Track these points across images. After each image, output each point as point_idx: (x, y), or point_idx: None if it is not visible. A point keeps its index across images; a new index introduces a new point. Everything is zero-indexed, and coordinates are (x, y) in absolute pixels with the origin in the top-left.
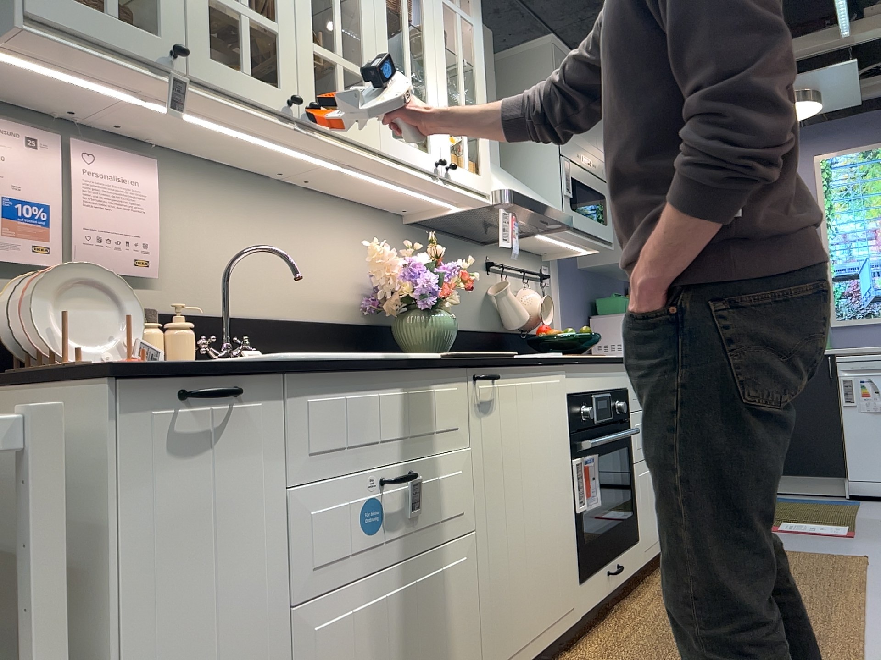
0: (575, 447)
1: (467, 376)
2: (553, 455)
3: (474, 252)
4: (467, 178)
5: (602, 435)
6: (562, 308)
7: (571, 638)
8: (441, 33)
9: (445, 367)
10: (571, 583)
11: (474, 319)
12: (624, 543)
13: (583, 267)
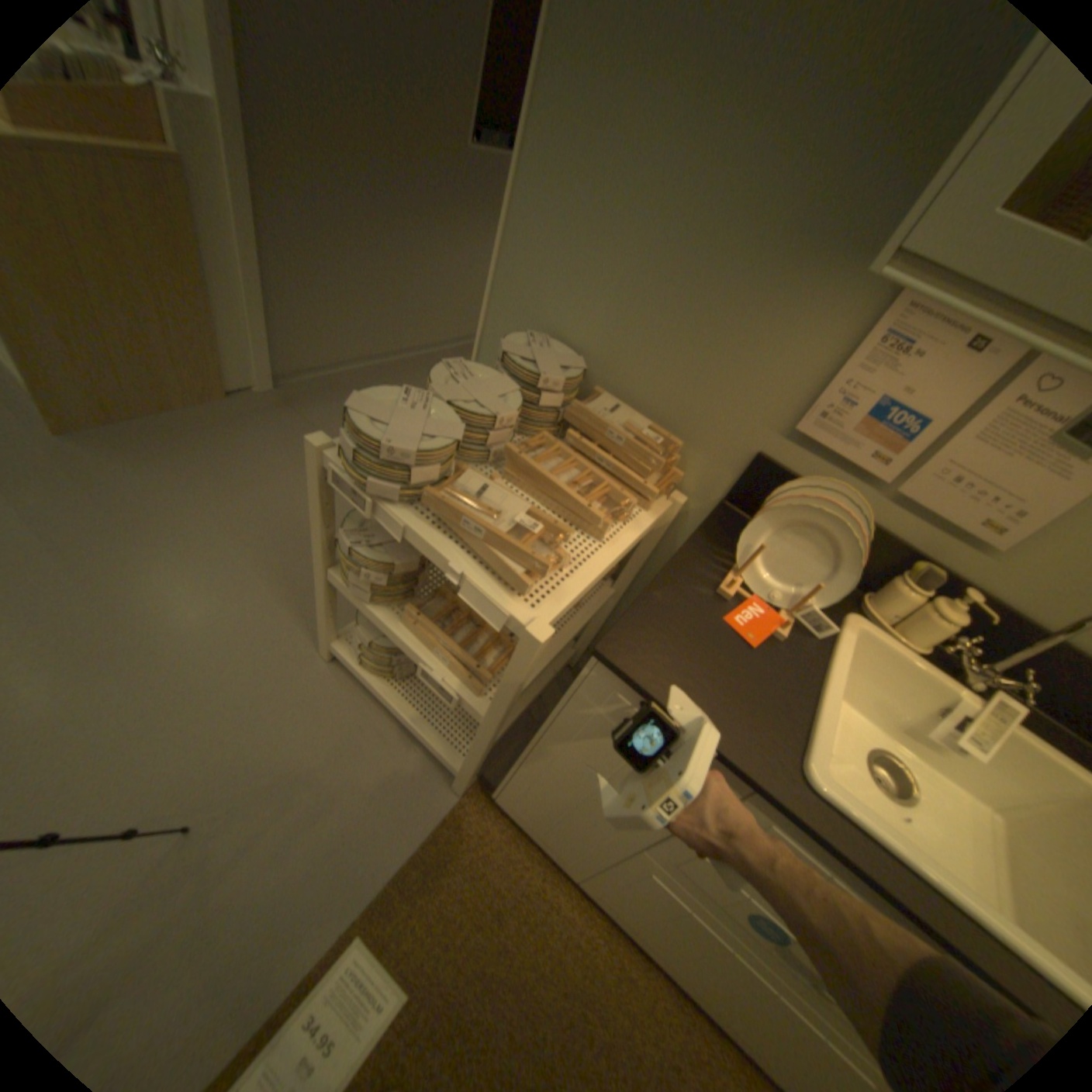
0: None
1: None
2: None
3: None
4: None
5: None
6: None
7: None
8: None
9: None
10: None
11: None
12: None
13: None
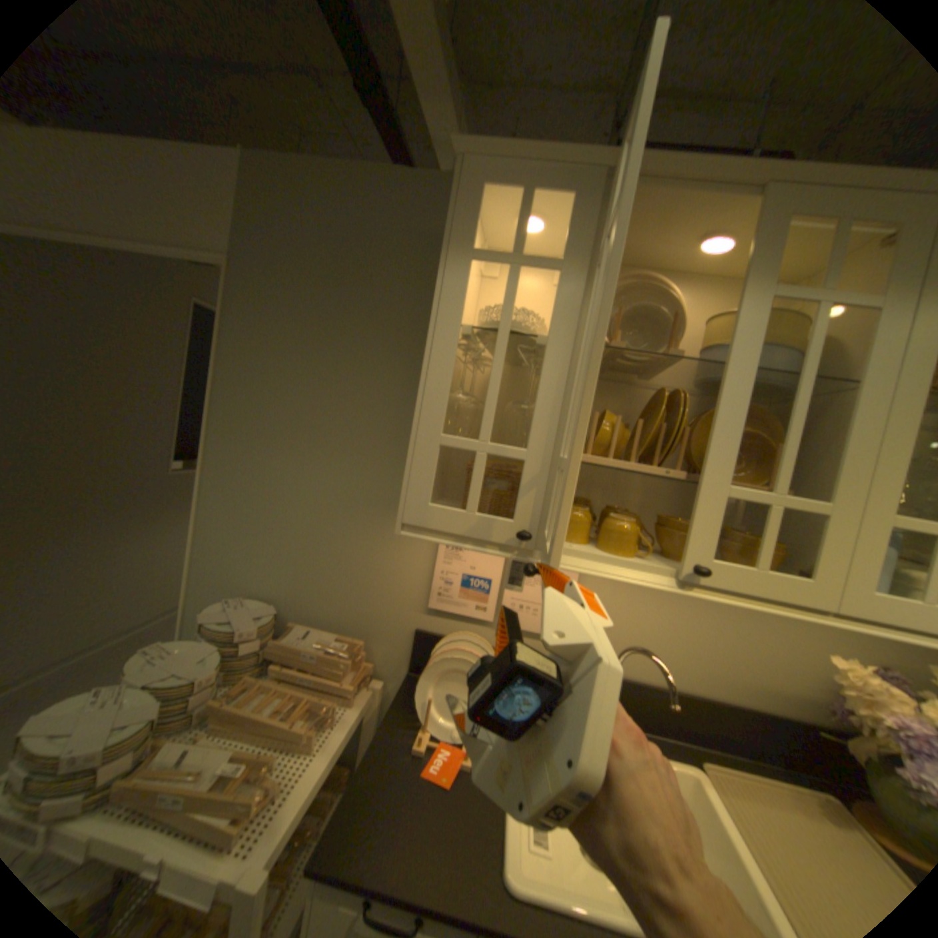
0: None
1: None
2: None
3: None
4: None
5: None
6: None
7: None
8: None
9: None
10: None
11: None
12: None
13: None
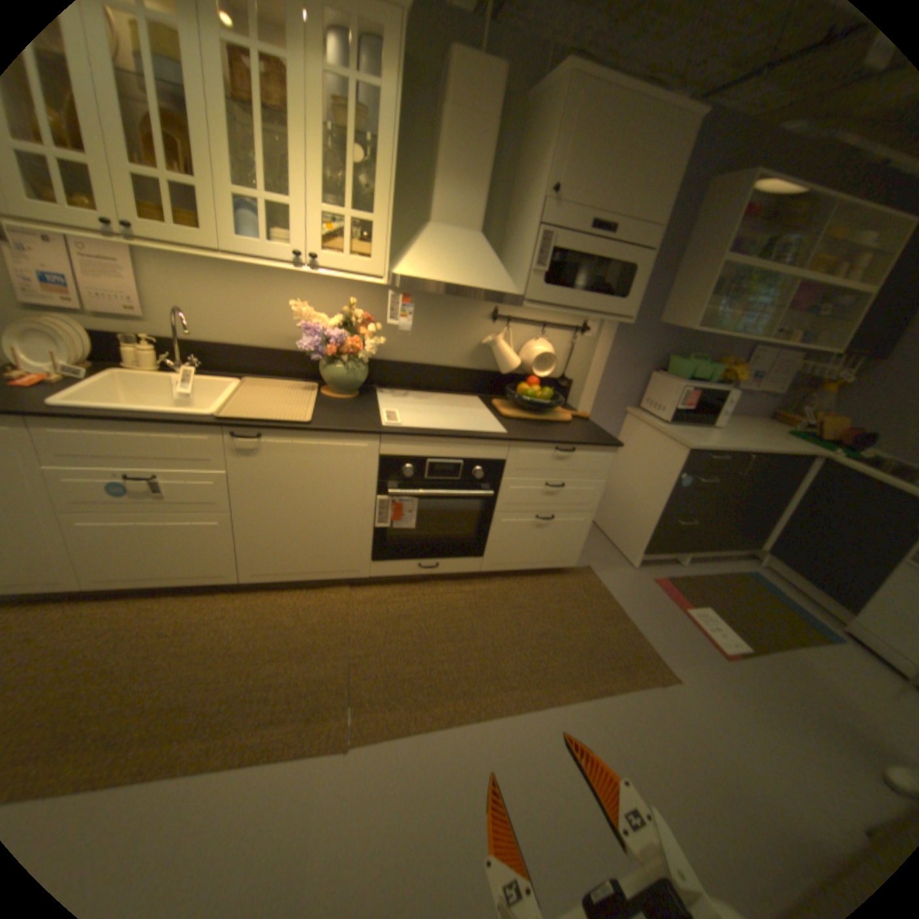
0: (384, 488)
1: (223, 432)
2: (344, 489)
3: (473, 303)
4: (344, 264)
5: (437, 486)
6: (607, 358)
7: (375, 581)
8: (316, 113)
9: (190, 425)
10: (357, 558)
11: (459, 358)
12: (453, 554)
13: (662, 321)
